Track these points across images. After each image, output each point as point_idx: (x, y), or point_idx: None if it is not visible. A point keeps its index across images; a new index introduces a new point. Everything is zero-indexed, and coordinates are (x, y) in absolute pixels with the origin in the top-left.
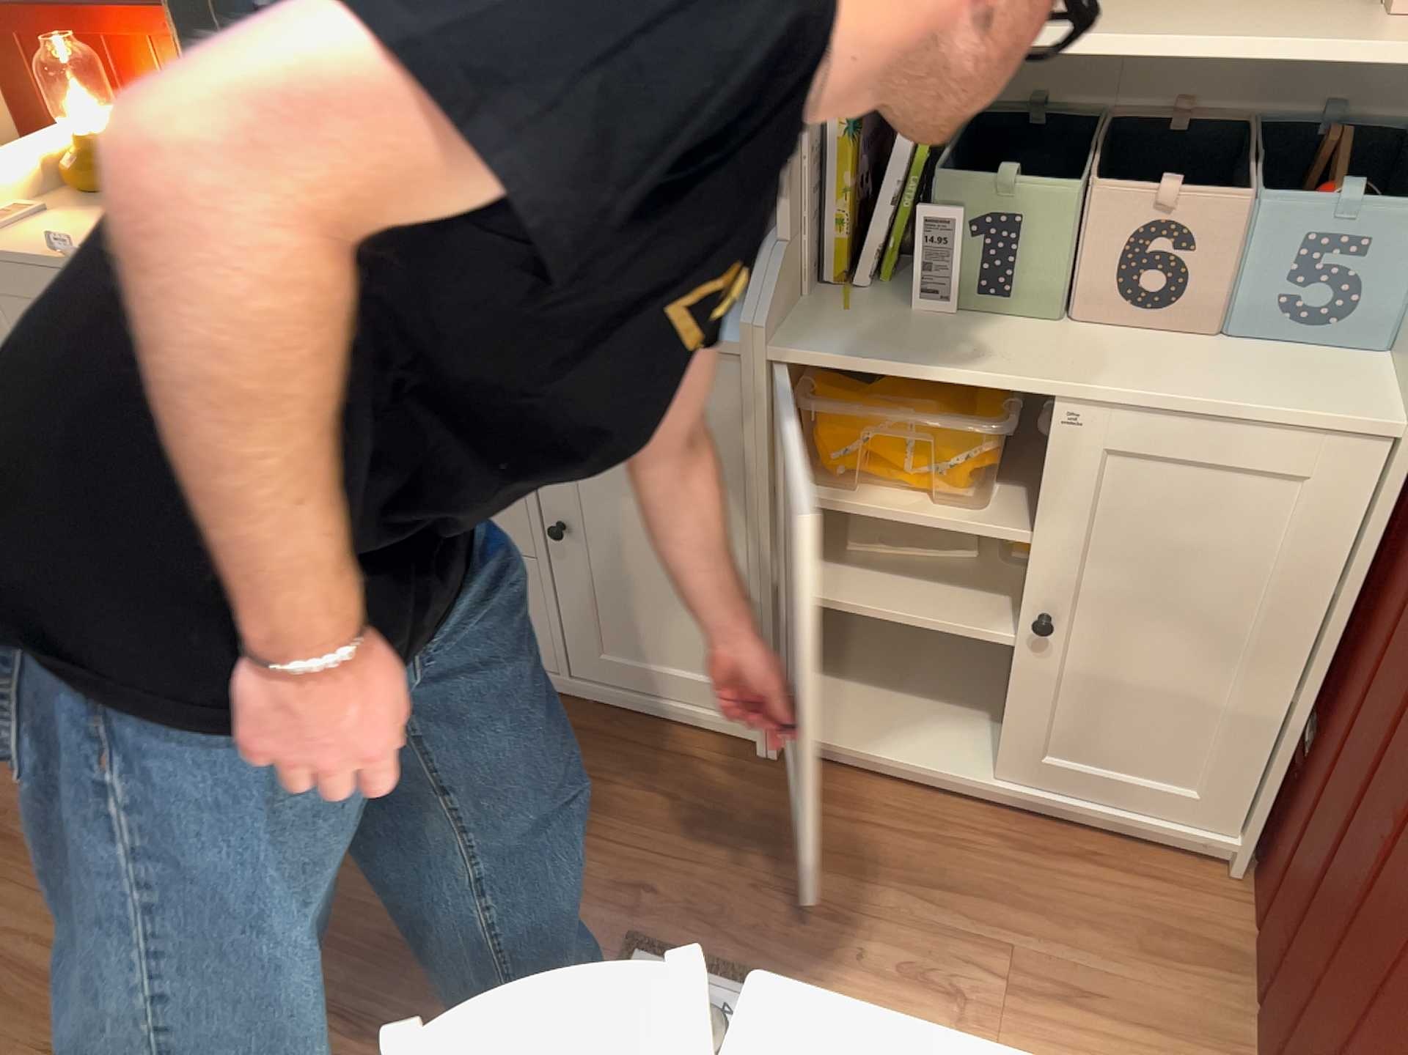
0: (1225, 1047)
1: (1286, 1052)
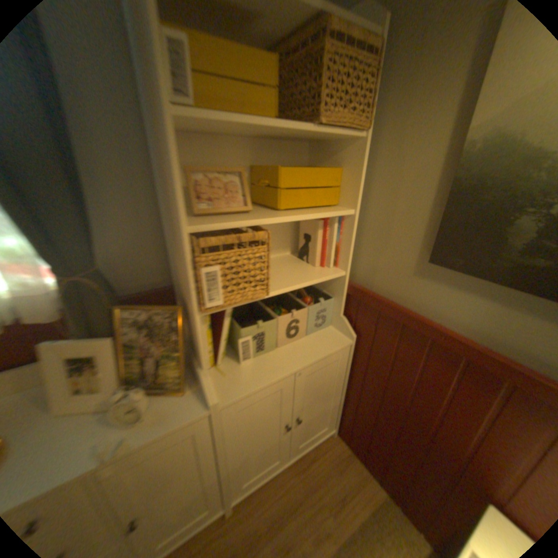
0: (368, 484)
1: (383, 476)
